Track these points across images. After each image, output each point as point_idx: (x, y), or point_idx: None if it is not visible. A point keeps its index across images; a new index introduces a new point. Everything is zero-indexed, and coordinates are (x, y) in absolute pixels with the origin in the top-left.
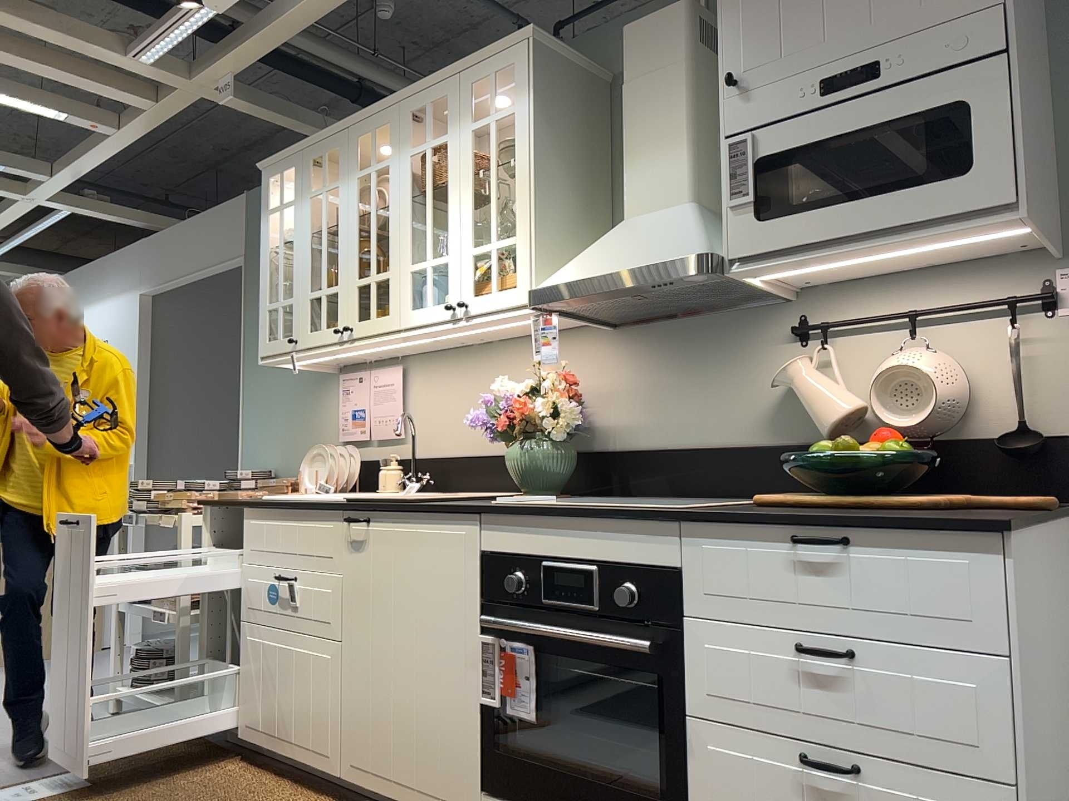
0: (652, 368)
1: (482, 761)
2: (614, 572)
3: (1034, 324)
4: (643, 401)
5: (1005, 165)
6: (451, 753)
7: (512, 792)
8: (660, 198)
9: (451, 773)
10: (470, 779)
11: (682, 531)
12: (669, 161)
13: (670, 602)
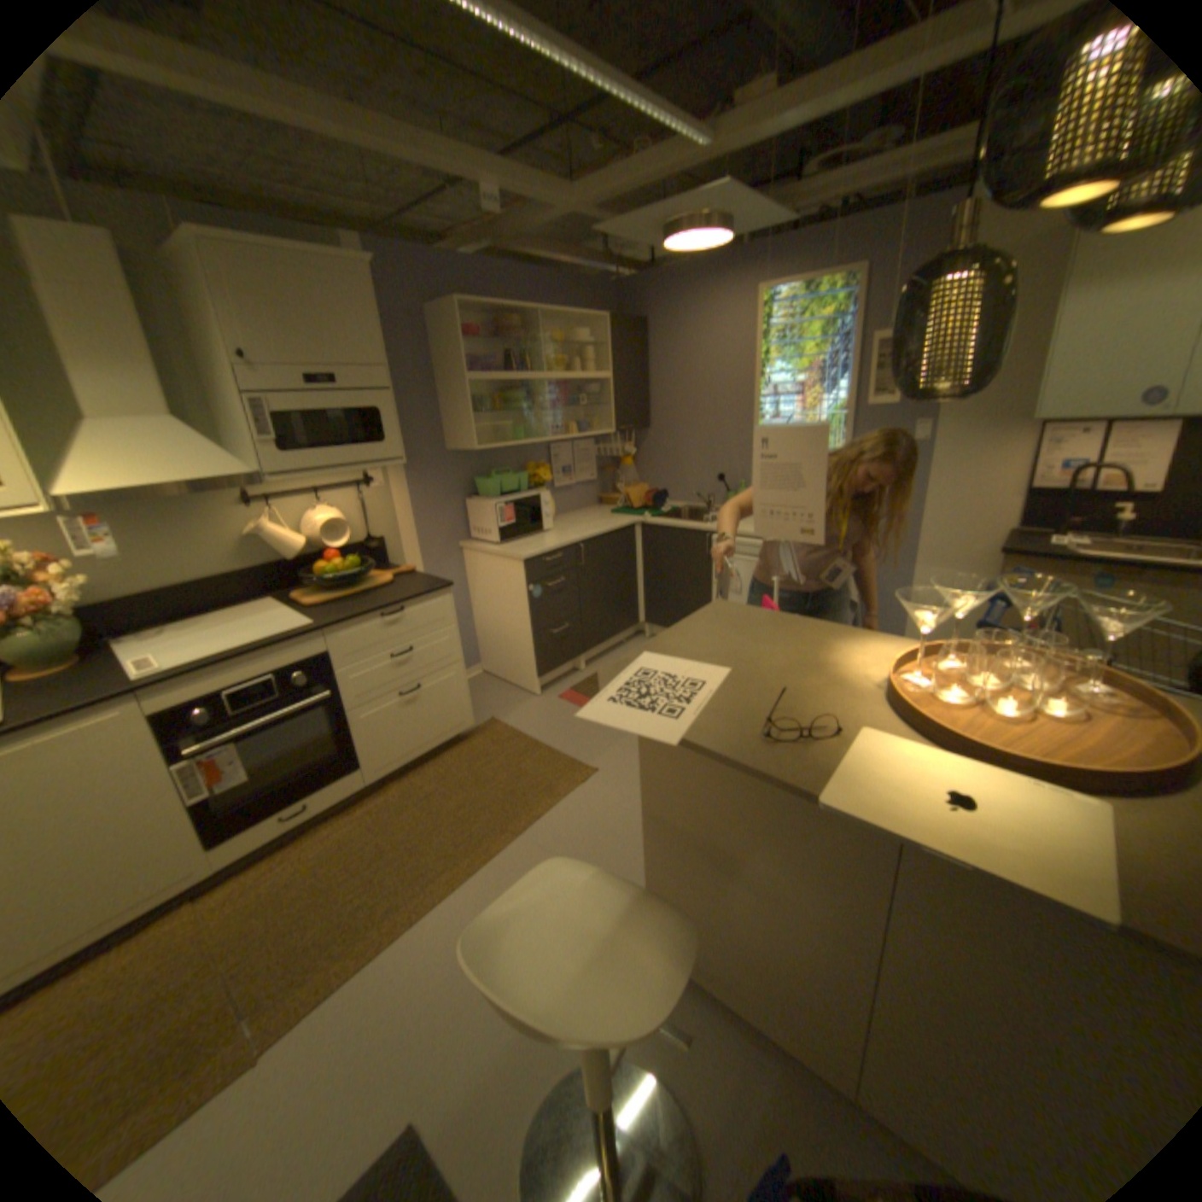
0: (111, 534)
1: (198, 836)
2: (283, 671)
3: (364, 491)
4: (110, 560)
5: (398, 441)
6: (162, 856)
7: (234, 829)
8: (135, 407)
9: (167, 866)
10: (191, 854)
11: (324, 633)
12: (137, 376)
13: (324, 669)
